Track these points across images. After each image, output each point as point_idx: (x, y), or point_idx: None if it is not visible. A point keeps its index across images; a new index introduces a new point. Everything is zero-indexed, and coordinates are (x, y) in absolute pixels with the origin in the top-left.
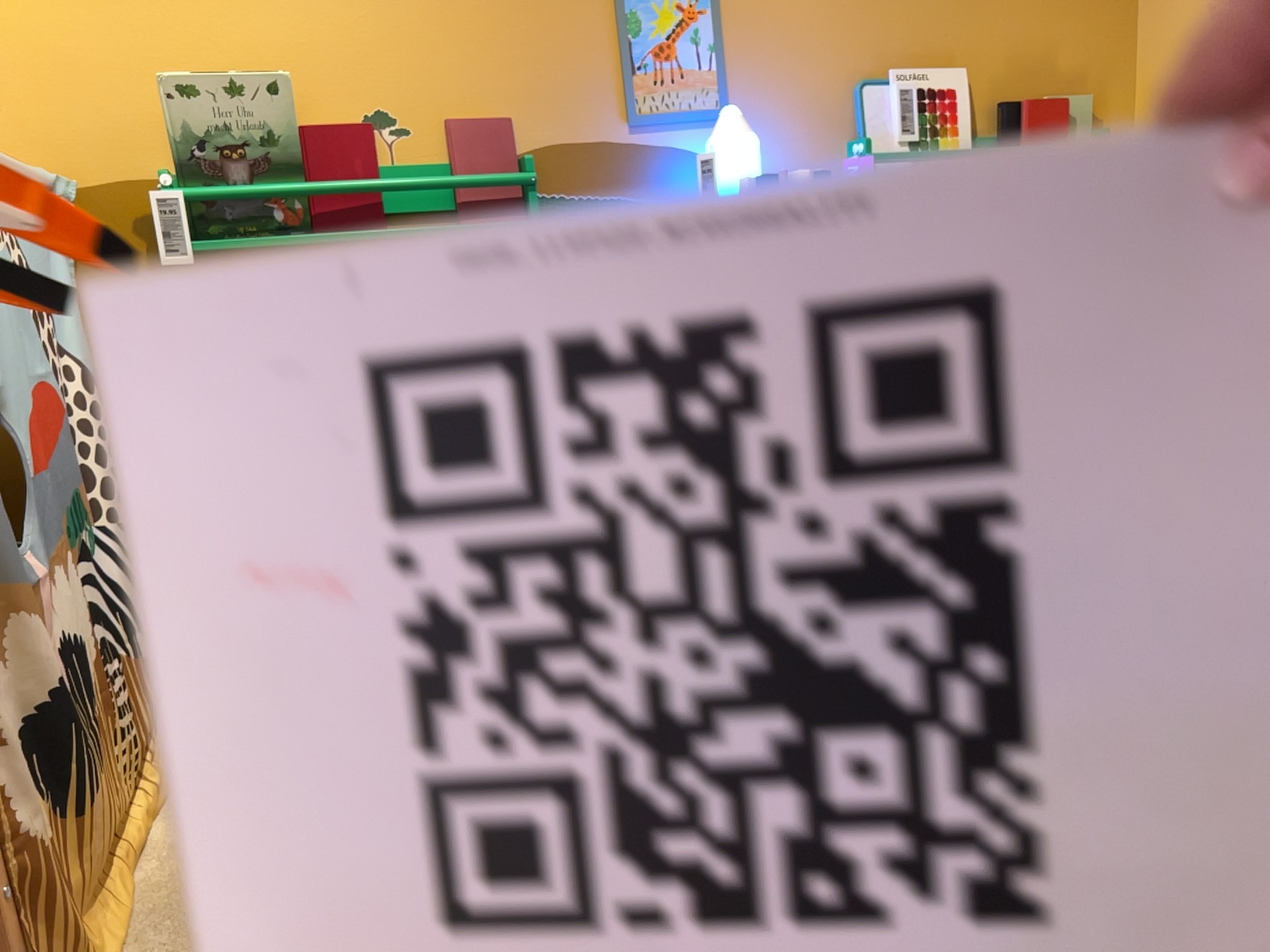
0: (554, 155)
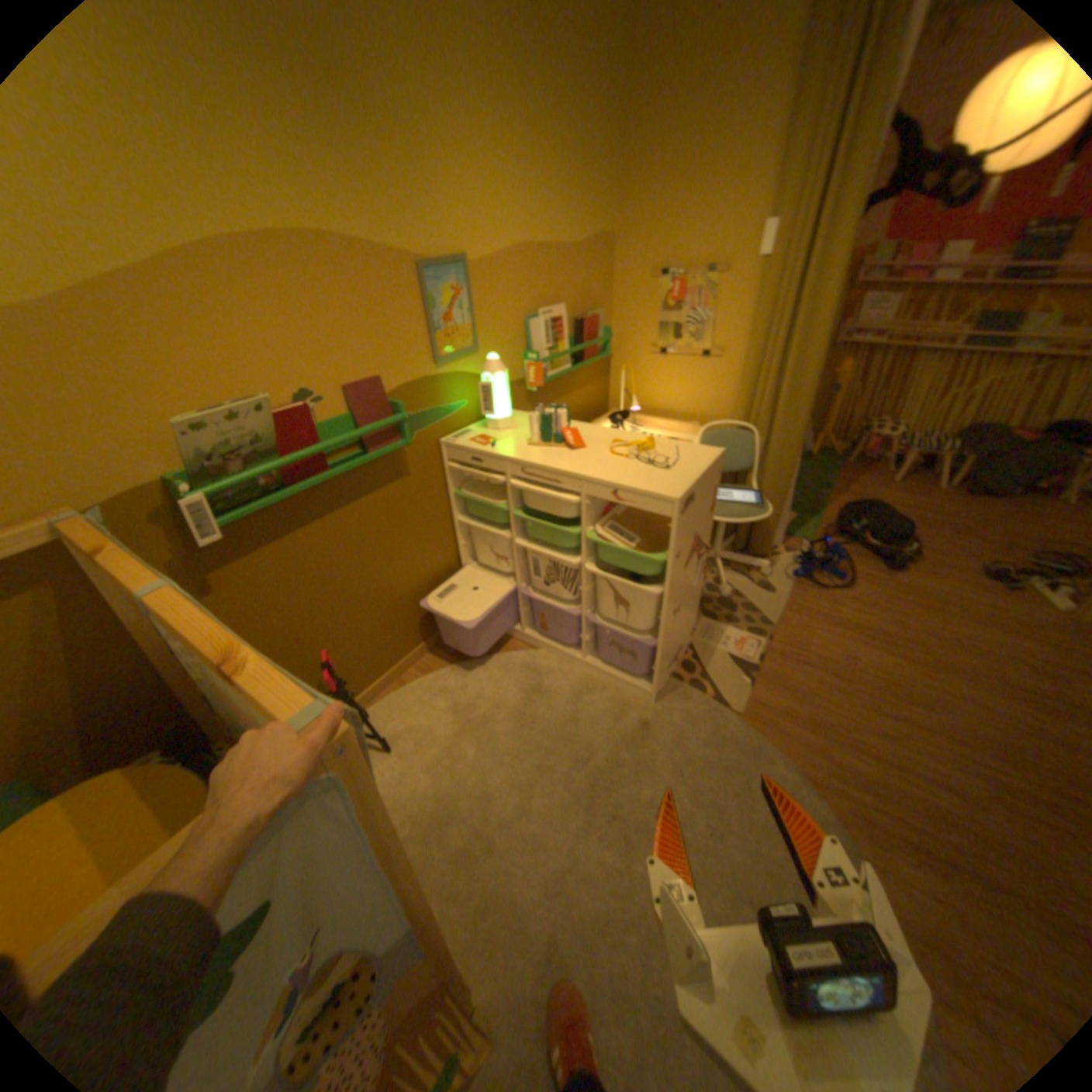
0: (401, 392)
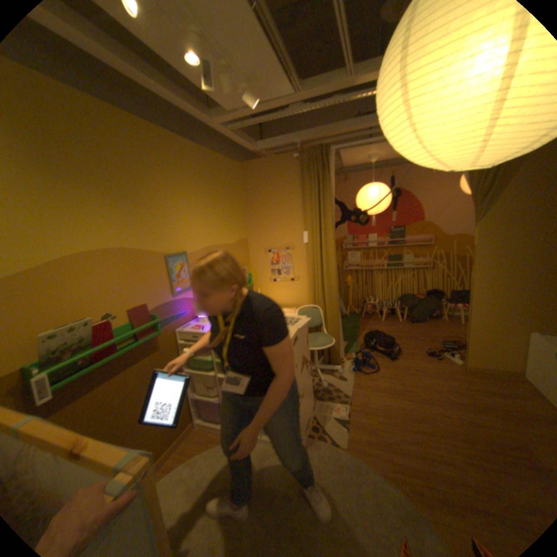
0: (156, 310)
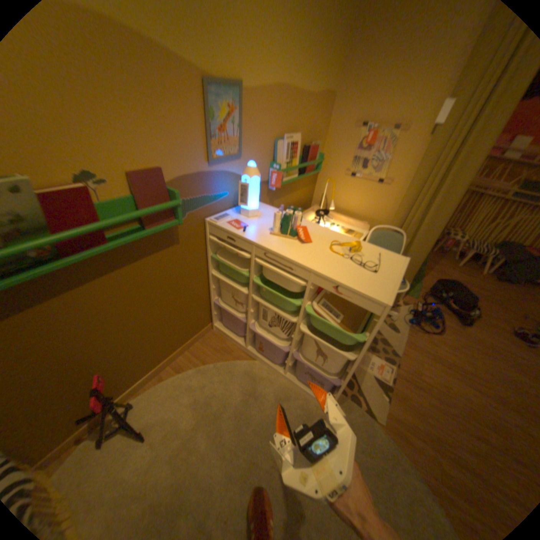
0: (180, 182)
